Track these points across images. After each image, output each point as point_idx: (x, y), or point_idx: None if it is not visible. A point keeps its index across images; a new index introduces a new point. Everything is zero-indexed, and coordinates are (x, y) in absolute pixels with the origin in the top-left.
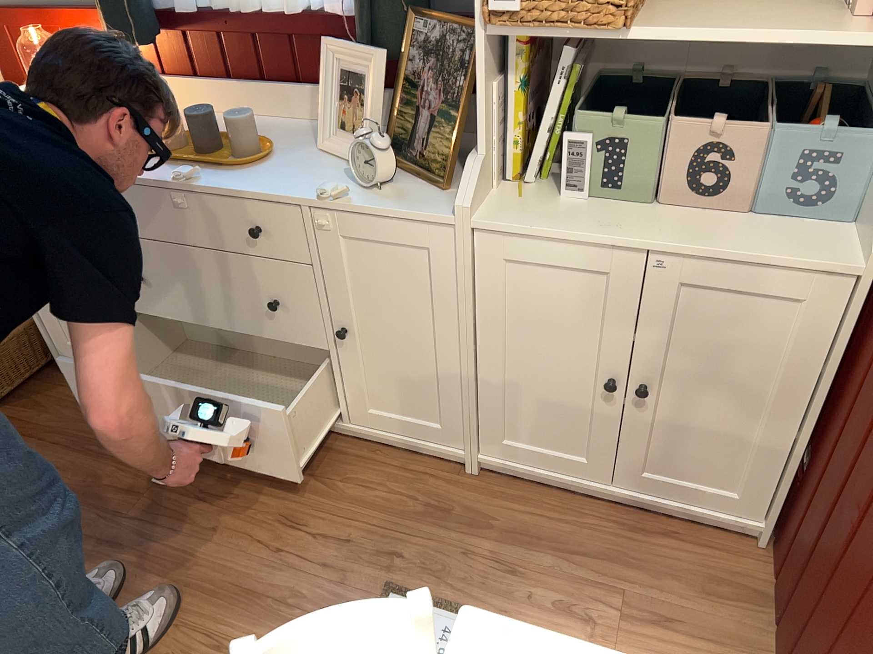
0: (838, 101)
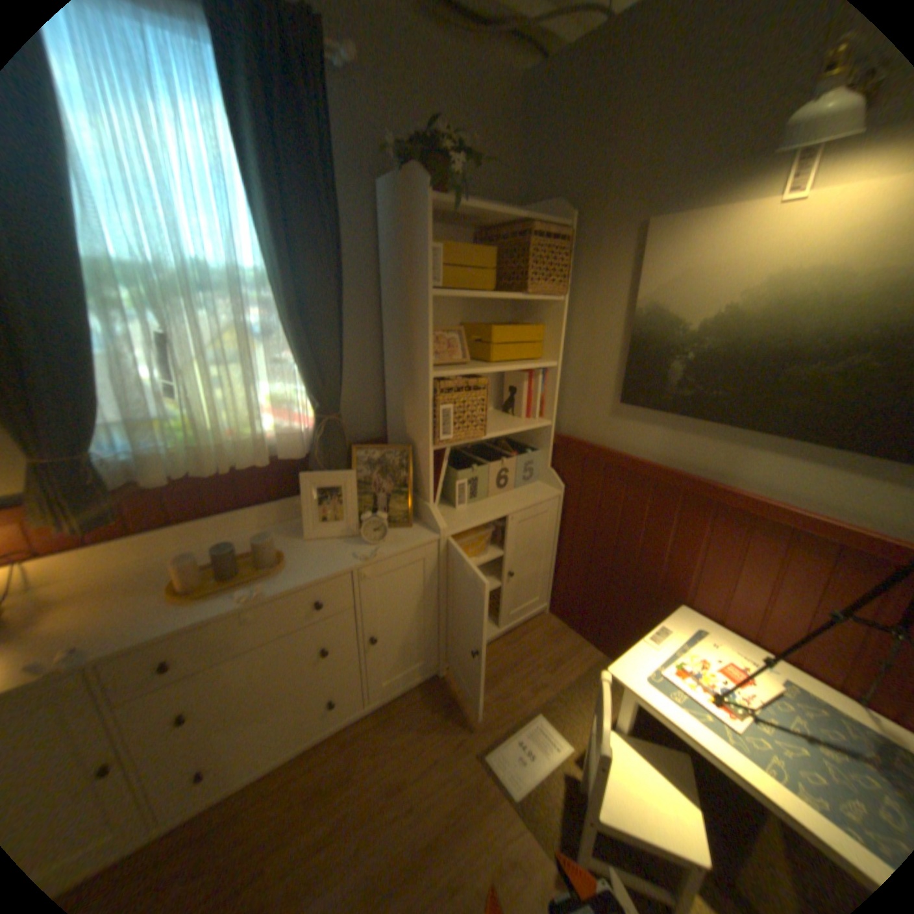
0: (507, 443)
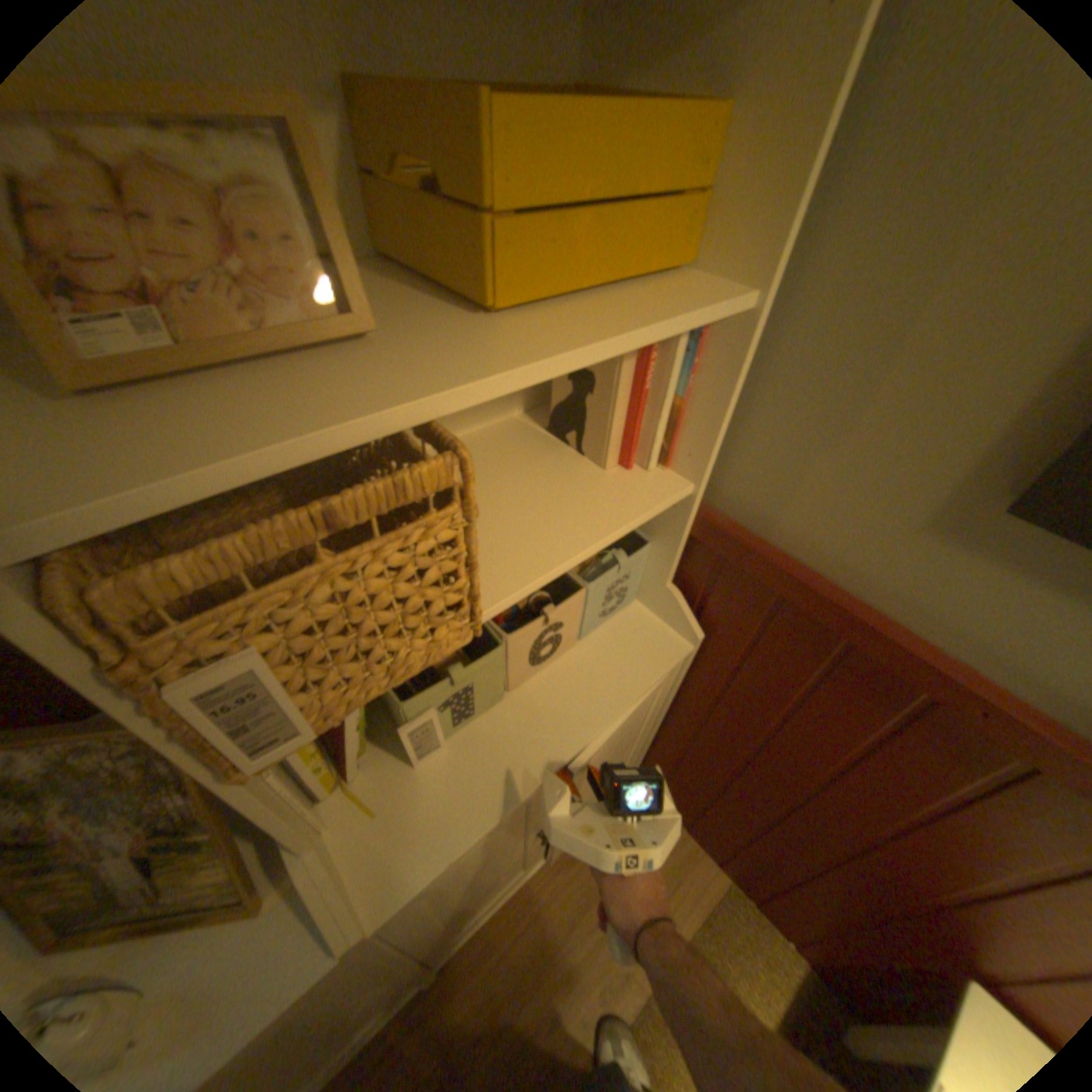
0: None
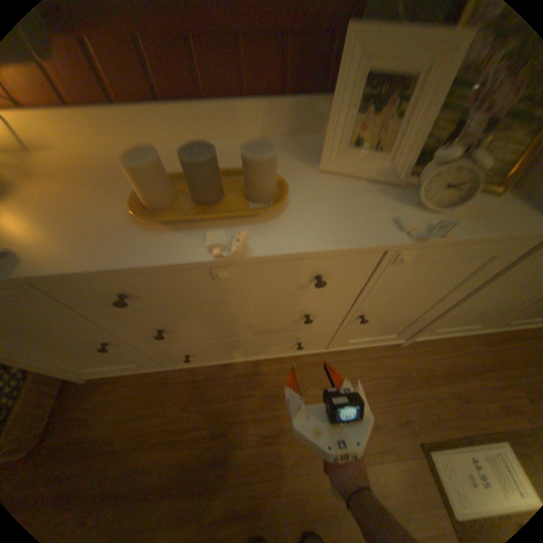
0: None
